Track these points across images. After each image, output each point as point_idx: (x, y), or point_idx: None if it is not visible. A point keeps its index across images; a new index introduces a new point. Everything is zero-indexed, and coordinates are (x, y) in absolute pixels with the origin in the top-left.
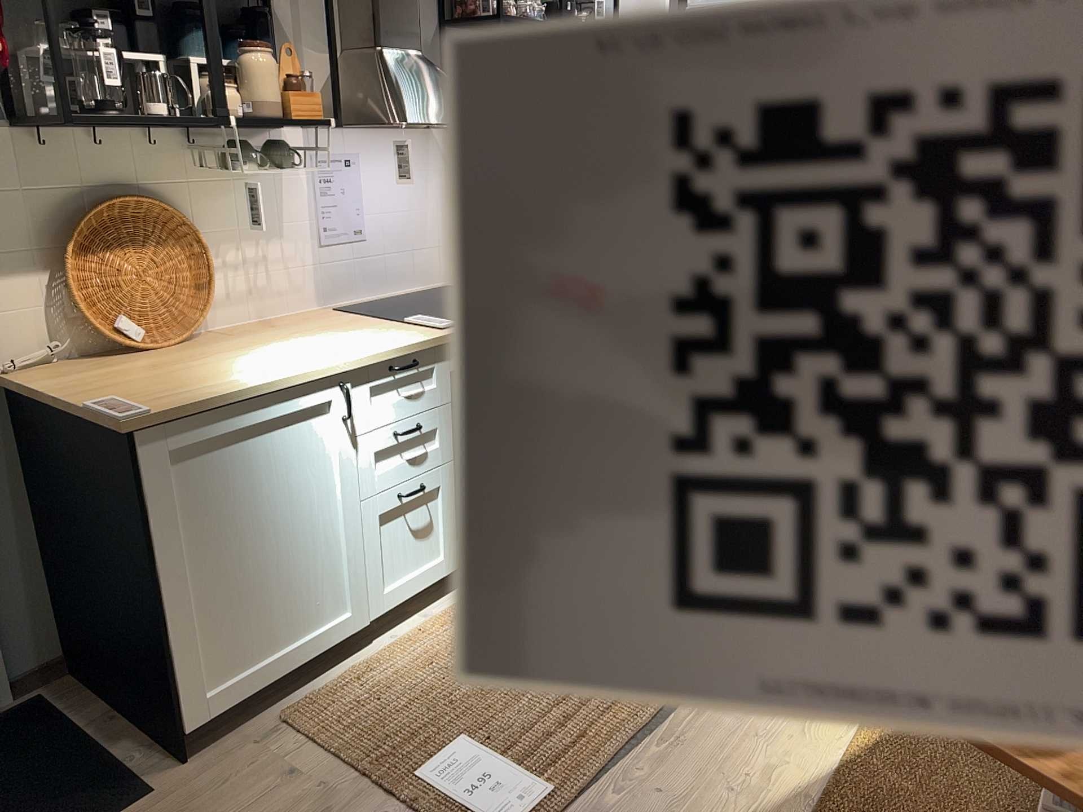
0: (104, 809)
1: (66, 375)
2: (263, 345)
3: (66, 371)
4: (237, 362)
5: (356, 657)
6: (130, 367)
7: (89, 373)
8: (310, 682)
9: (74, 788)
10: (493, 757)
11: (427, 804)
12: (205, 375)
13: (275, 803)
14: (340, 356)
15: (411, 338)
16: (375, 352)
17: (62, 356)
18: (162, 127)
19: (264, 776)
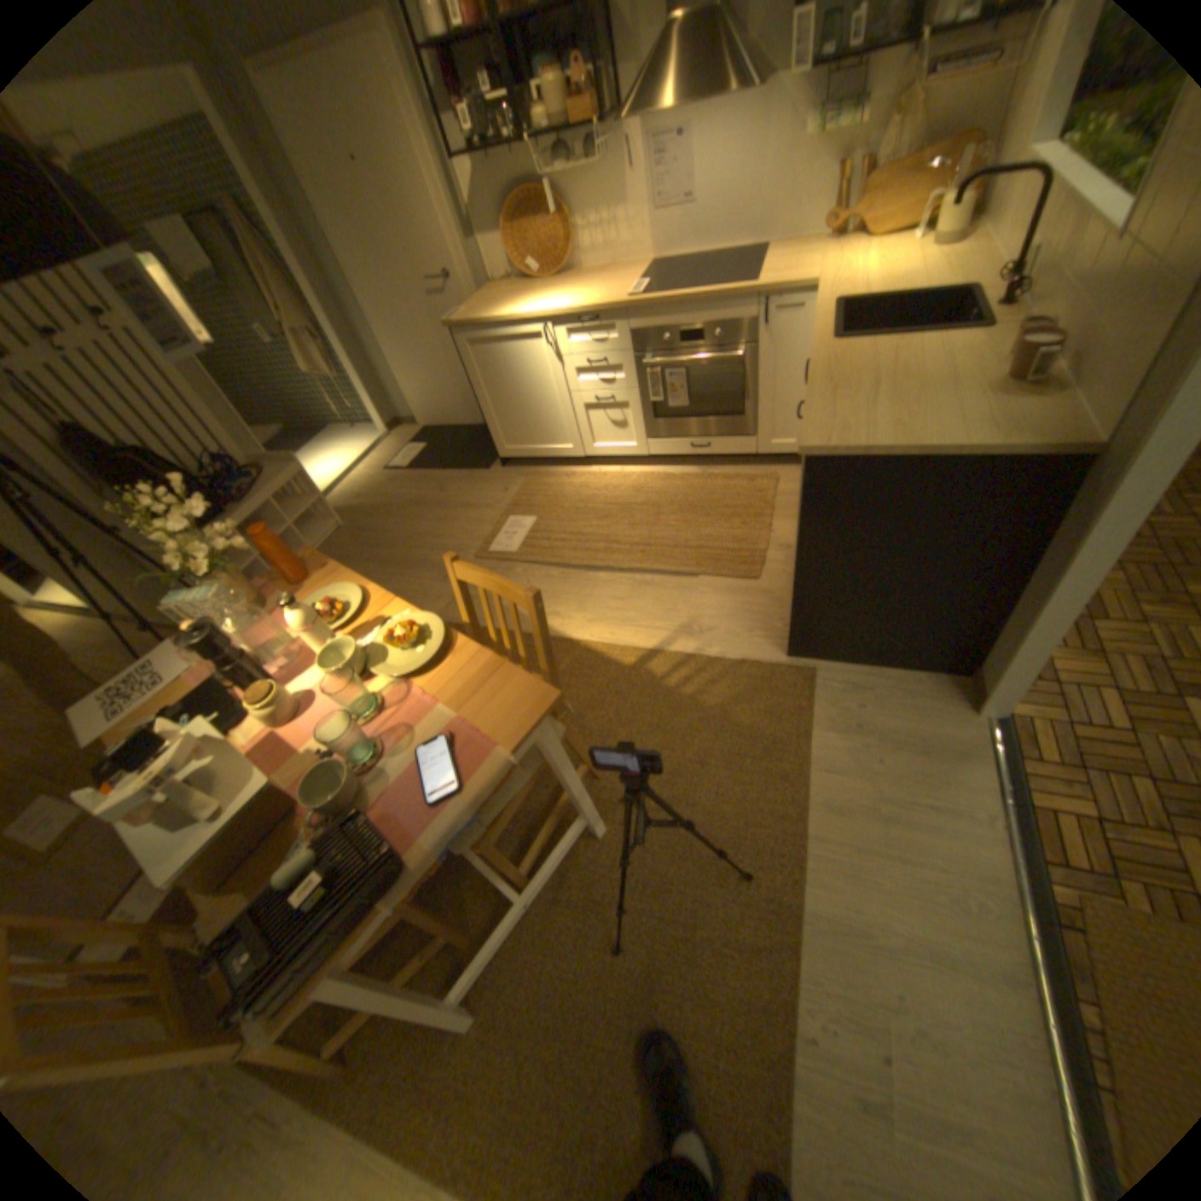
0: (477, 465)
1: (494, 289)
2: (561, 288)
3: (500, 285)
4: (529, 298)
5: (578, 468)
6: (511, 289)
7: (500, 289)
8: (555, 467)
9: (484, 455)
10: (528, 529)
11: (498, 524)
12: (504, 304)
13: (490, 494)
14: (550, 307)
15: (600, 301)
16: (564, 309)
17: (512, 276)
18: (542, 132)
19: (502, 485)
